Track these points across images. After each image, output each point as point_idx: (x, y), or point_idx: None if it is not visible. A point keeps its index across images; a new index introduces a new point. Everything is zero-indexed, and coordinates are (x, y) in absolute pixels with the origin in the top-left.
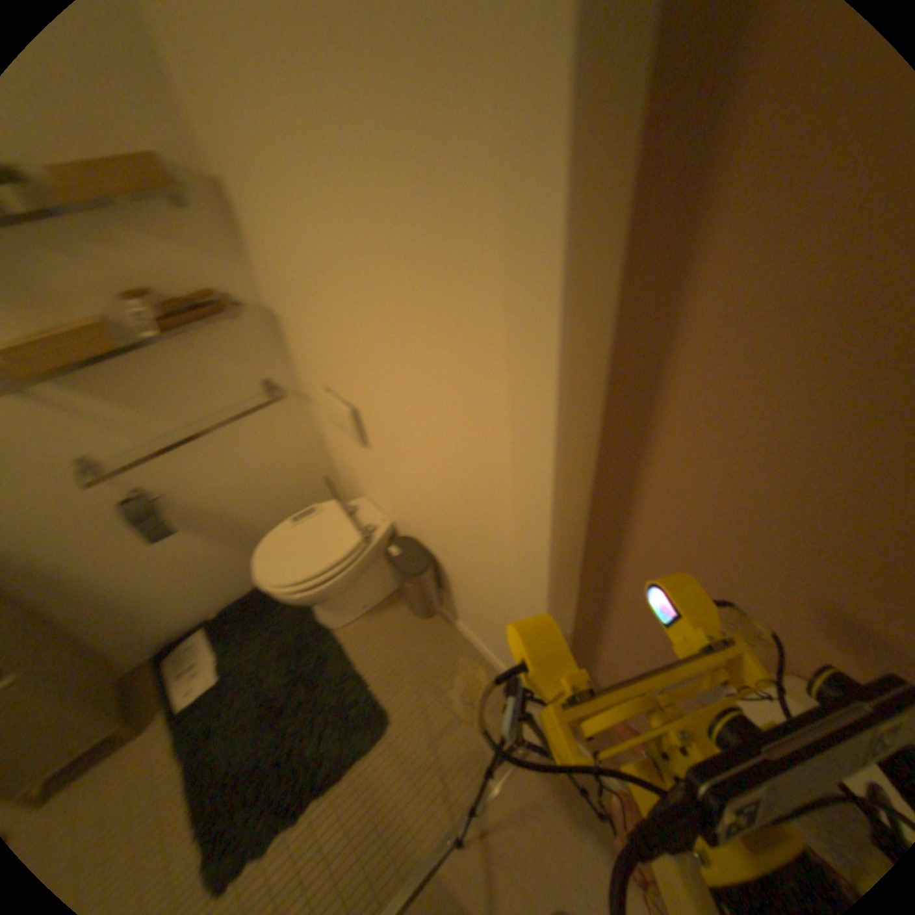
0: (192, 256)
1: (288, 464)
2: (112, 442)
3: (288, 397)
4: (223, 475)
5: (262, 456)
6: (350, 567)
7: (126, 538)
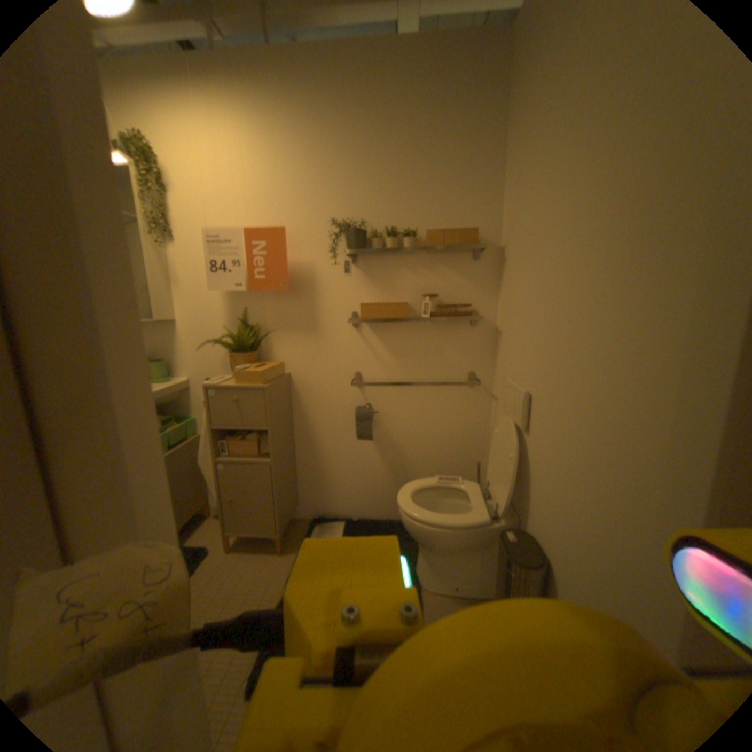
0: (473, 283)
1: (461, 439)
2: (380, 370)
3: (486, 389)
4: (419, 422)
5: (448, 422)
6: (470, 530)
7: (353, 430)
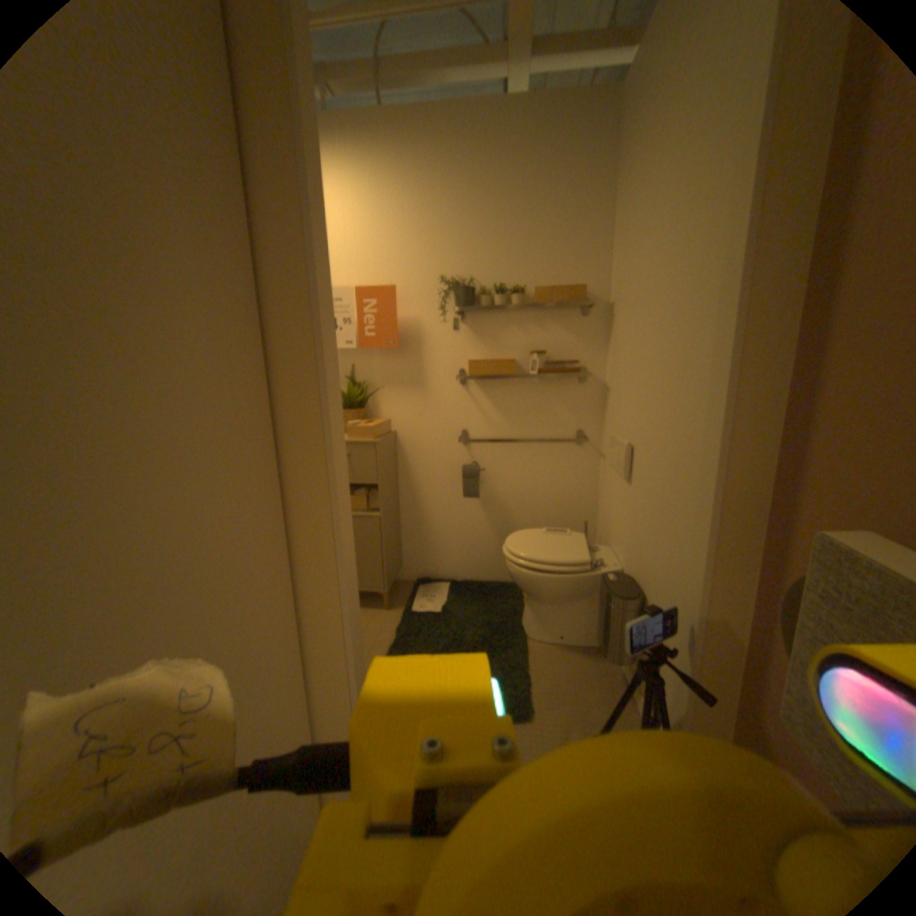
0: (582, 339)
1: (569, 498)
2: (486, 427)
3: (594, 446)
4: (525, 480)
5: (555, 481)
6: (574, 575)
7: (458, 488)
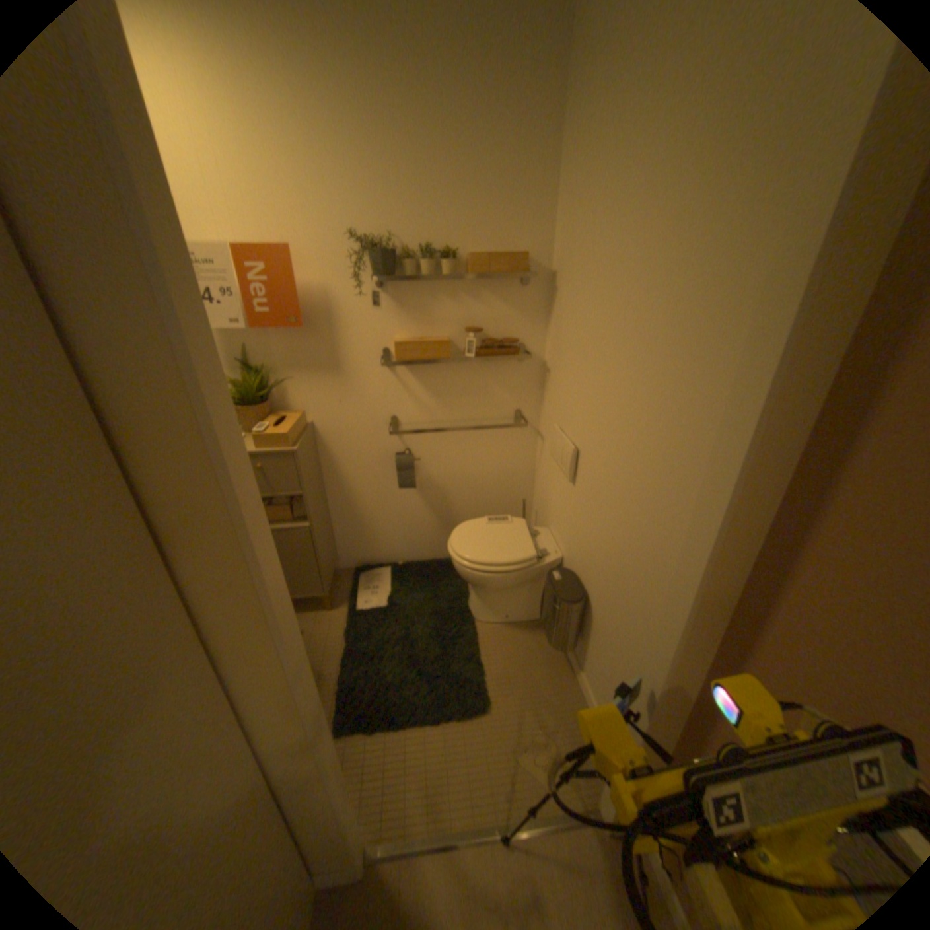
0: (519, 317)
1: (505, 479)
2: (418, 415)
3: (530, 429)
4: (462, 466)
5: (491, 464)
6: (518, 573)
7: (391, 479)
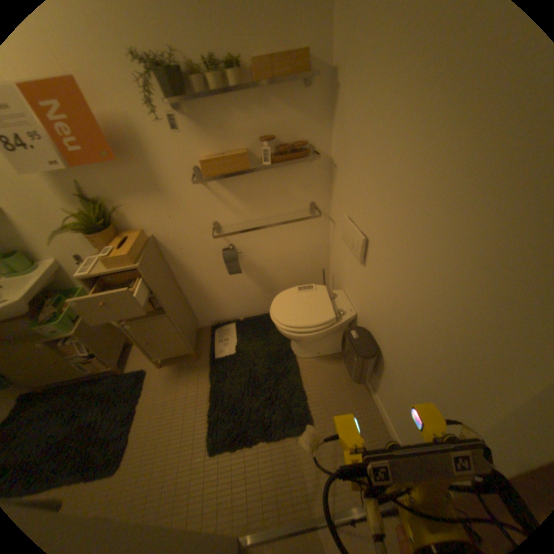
0: (305, 118)
1: (307, 255)
2: (232, 218)
3: (322, 215)
4: (273, 250)
5: (295, 245)
6: (324, 331)
7: (222, 267)
